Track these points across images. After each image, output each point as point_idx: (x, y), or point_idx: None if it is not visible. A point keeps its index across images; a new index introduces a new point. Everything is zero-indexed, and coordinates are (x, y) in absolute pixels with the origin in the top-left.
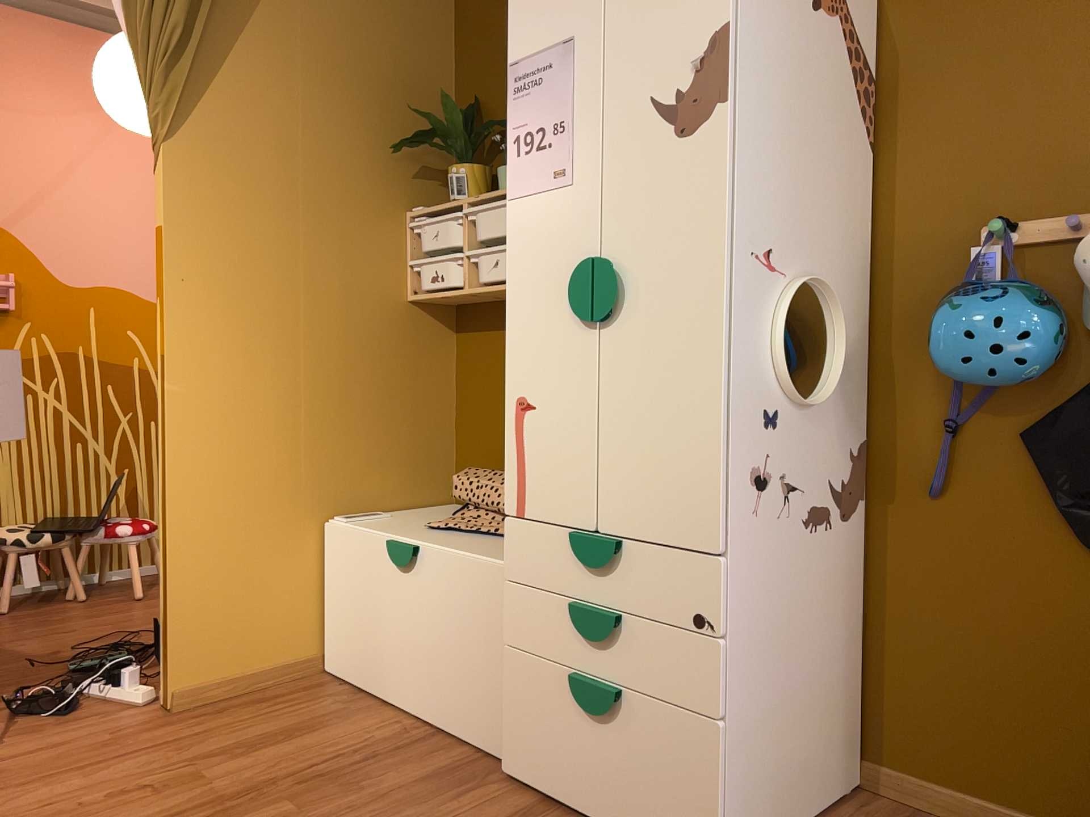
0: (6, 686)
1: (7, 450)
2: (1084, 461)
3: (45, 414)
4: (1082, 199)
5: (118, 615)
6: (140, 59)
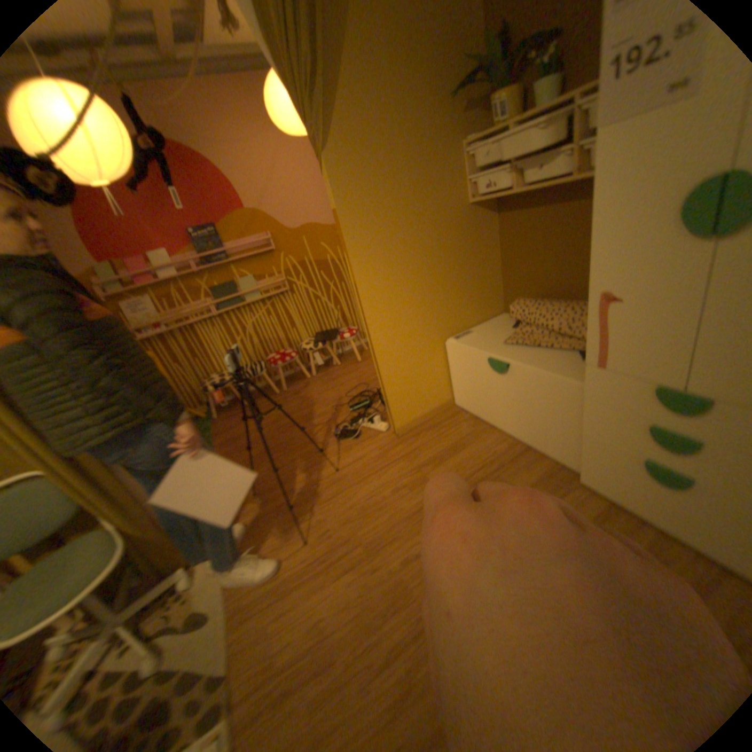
0: (331, 419)
1: (292, 309)
2: None
3: (300, 290)
4: None
5: (356, 372)
6: (288, 91)
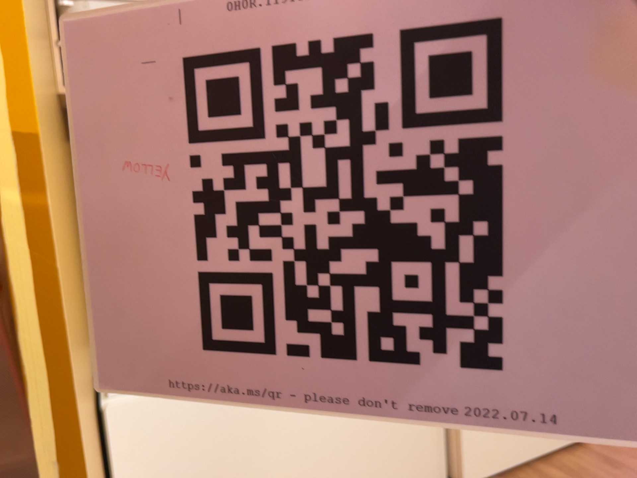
0: None
1: None
2: None
3: None
4: None
5: None
6: None
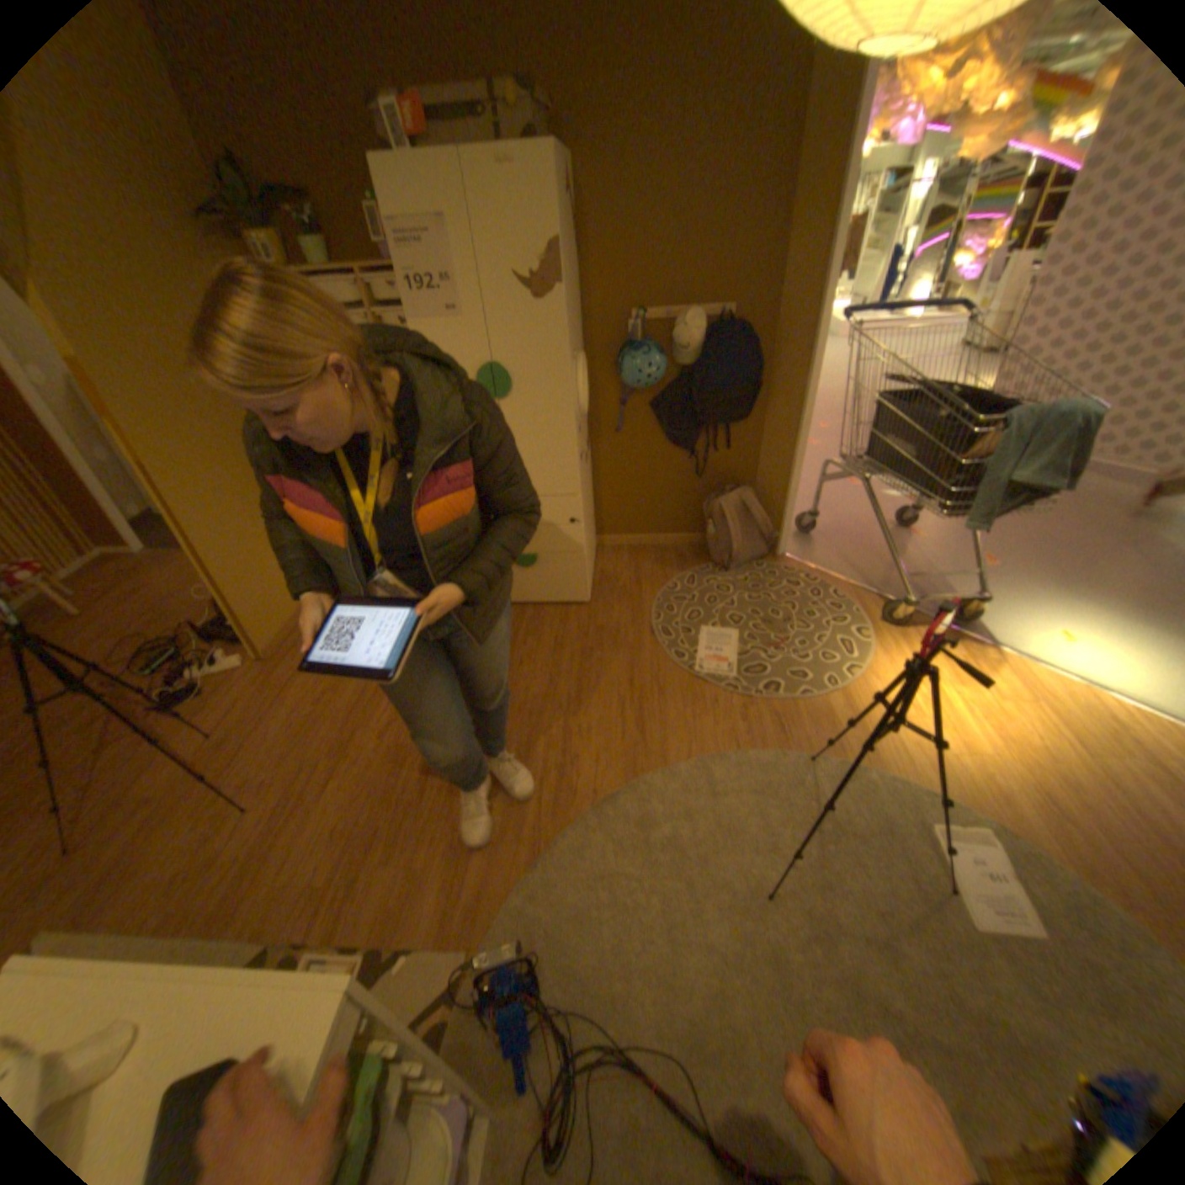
0: (116, 705)
1: None
2: (671, 414)
3: None
4: (669, 300)
5: (90, 633)
6: None
